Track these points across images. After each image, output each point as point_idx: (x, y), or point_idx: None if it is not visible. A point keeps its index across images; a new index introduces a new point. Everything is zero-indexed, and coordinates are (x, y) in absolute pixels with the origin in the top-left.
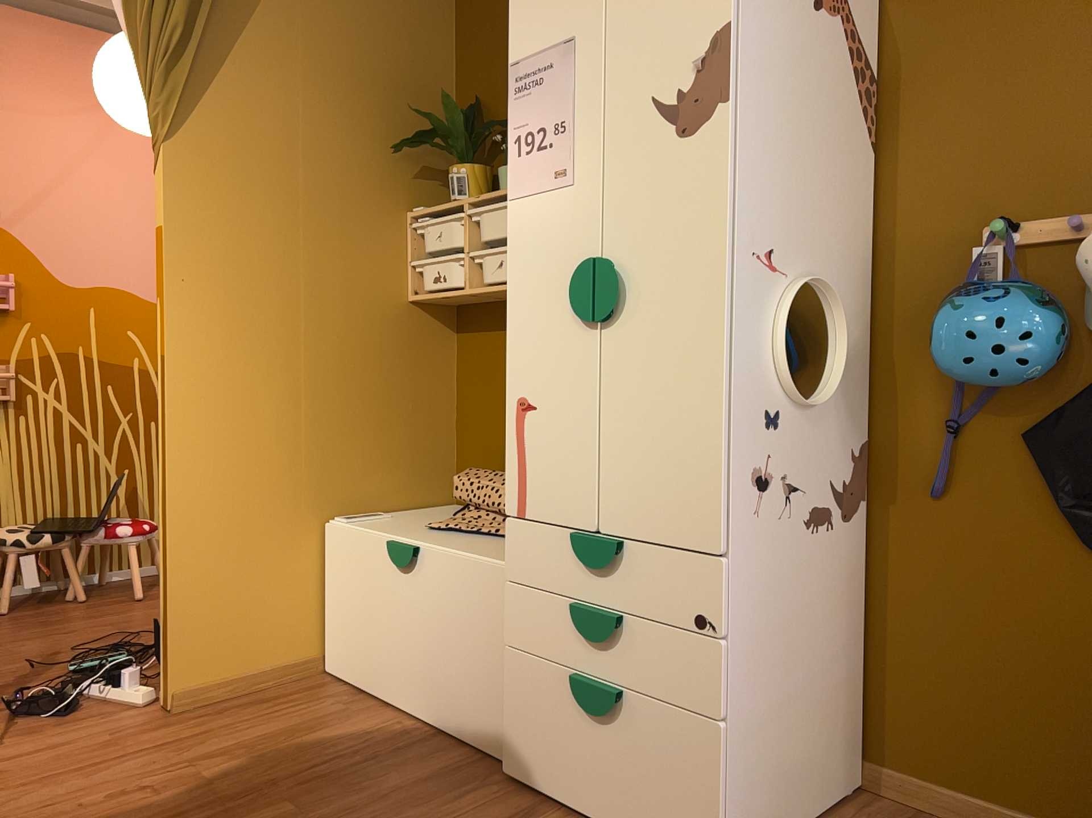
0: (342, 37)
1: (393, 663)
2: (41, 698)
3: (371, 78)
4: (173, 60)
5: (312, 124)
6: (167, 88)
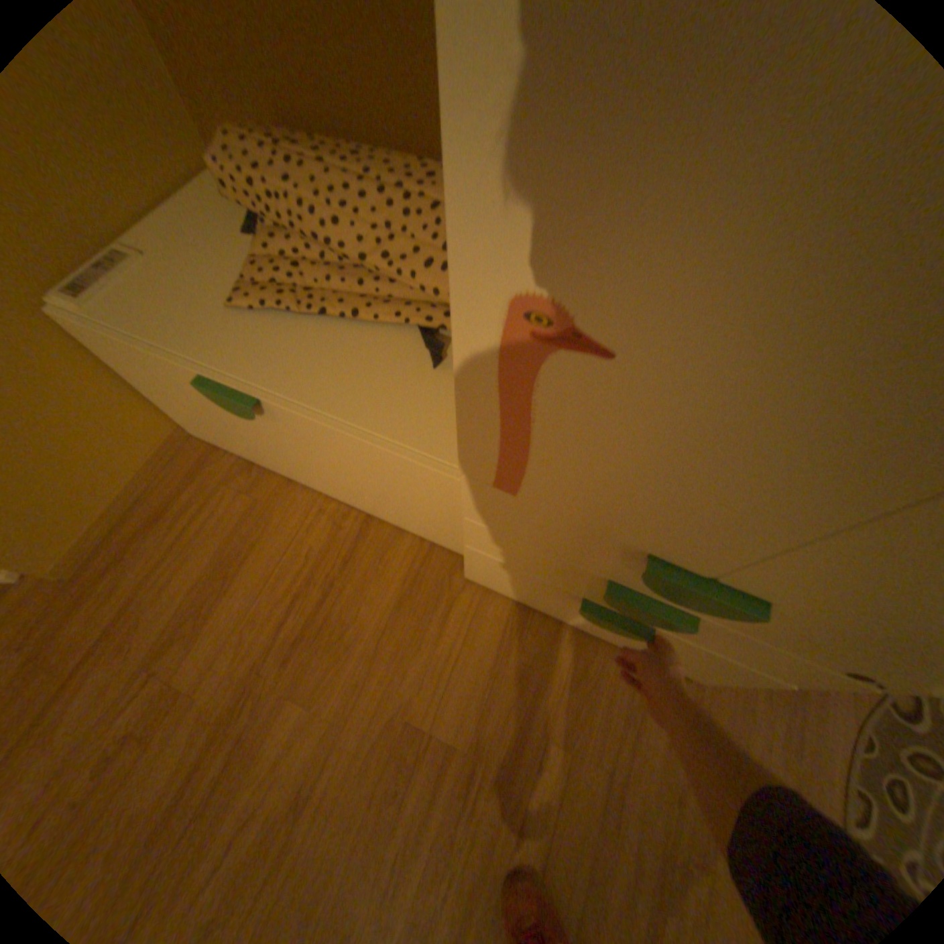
0: None
1: (283, 463)
2: None
3: None
4: None
5: None
6: None
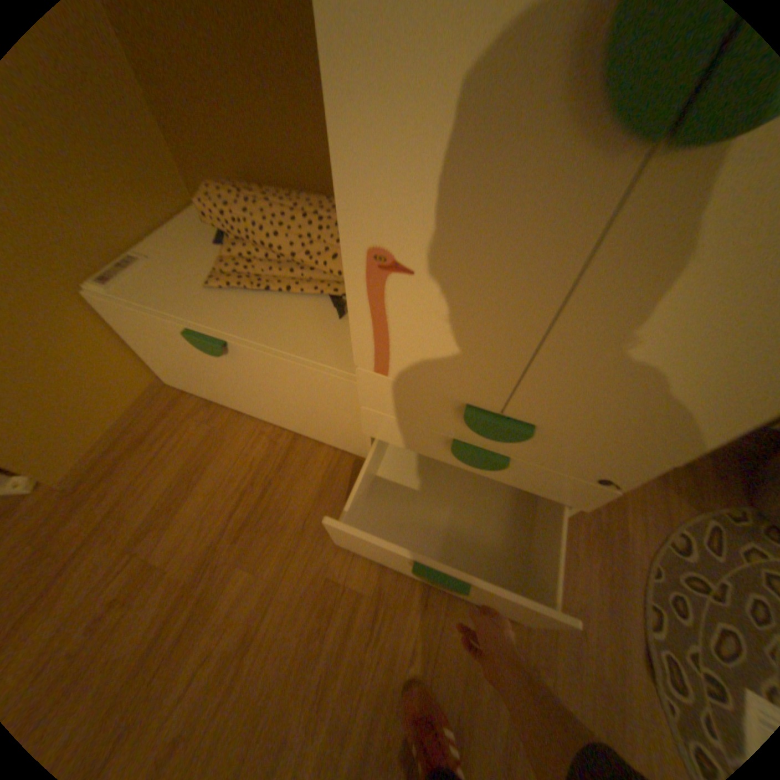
0: None
1: (235, 397)
2: None
3: None
4: None
5: None
6: None
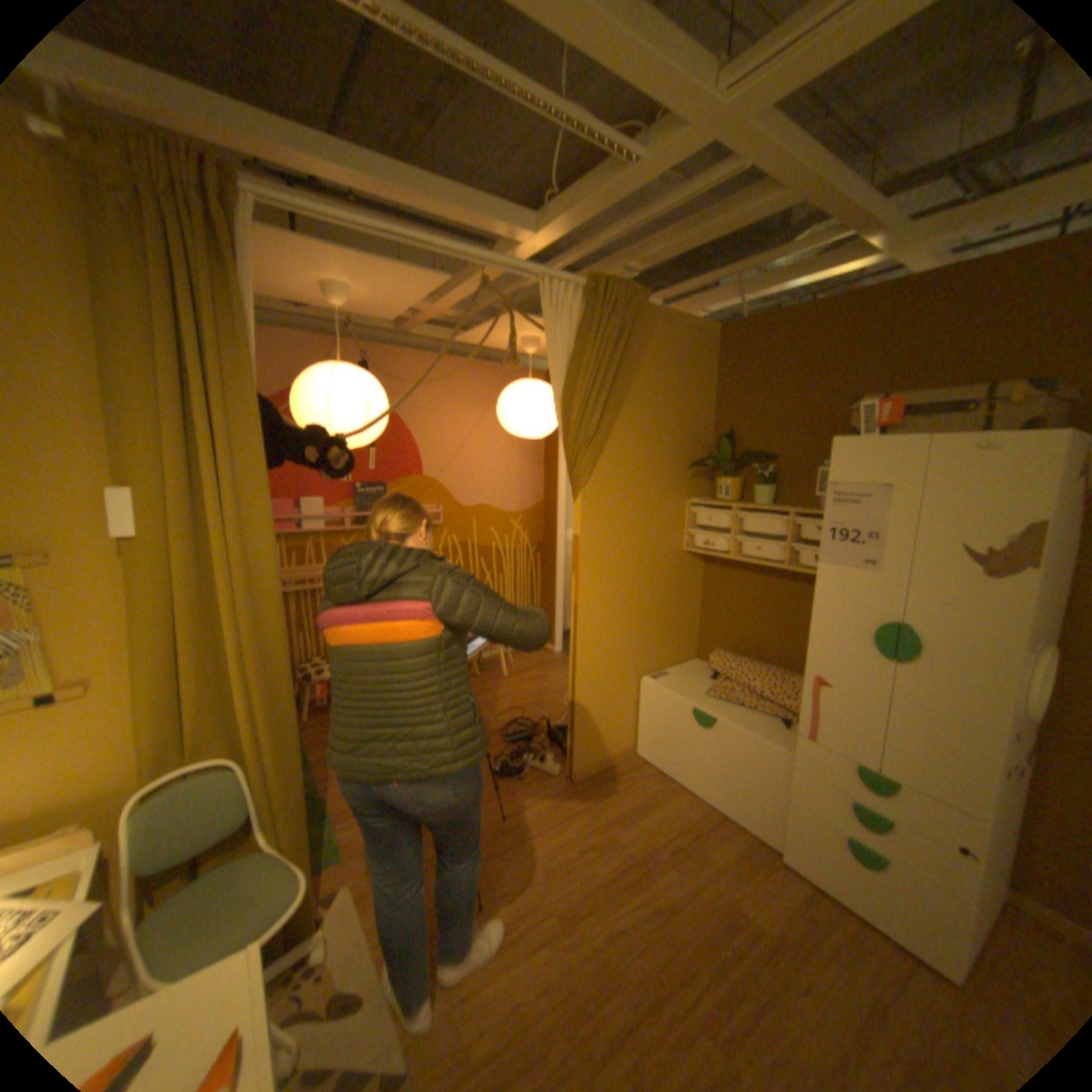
0: (661, 404)
1: (692, 771)
2: (503, 765)
3: (673, 424)
4: (587, 445)
5: (645, 461)
6: (582, 459)
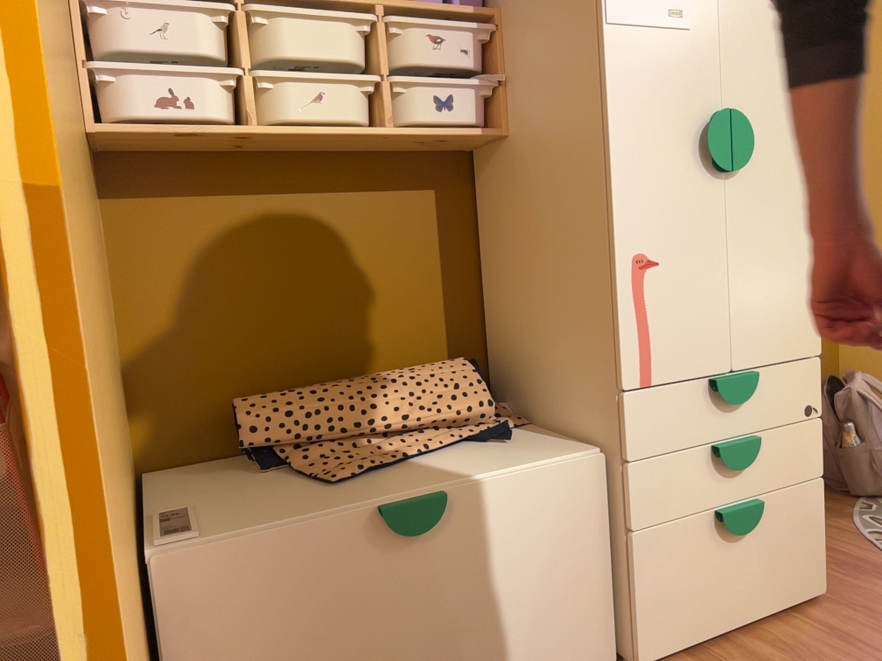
0: None
1: None
2: None
3: None
4: None
5: None
6: None
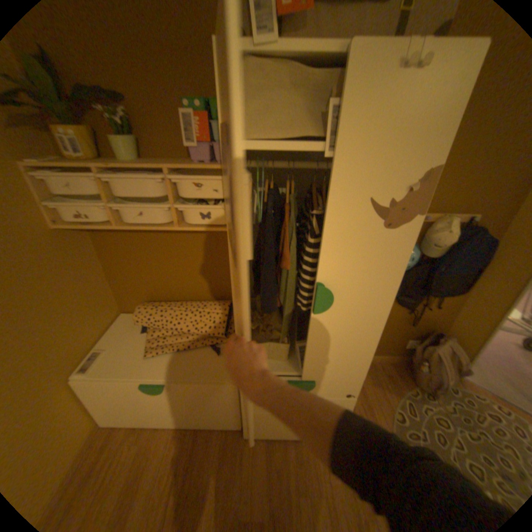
0: None
1: (156, 418)
2: None
3: None
4: None
5: None
6: None
